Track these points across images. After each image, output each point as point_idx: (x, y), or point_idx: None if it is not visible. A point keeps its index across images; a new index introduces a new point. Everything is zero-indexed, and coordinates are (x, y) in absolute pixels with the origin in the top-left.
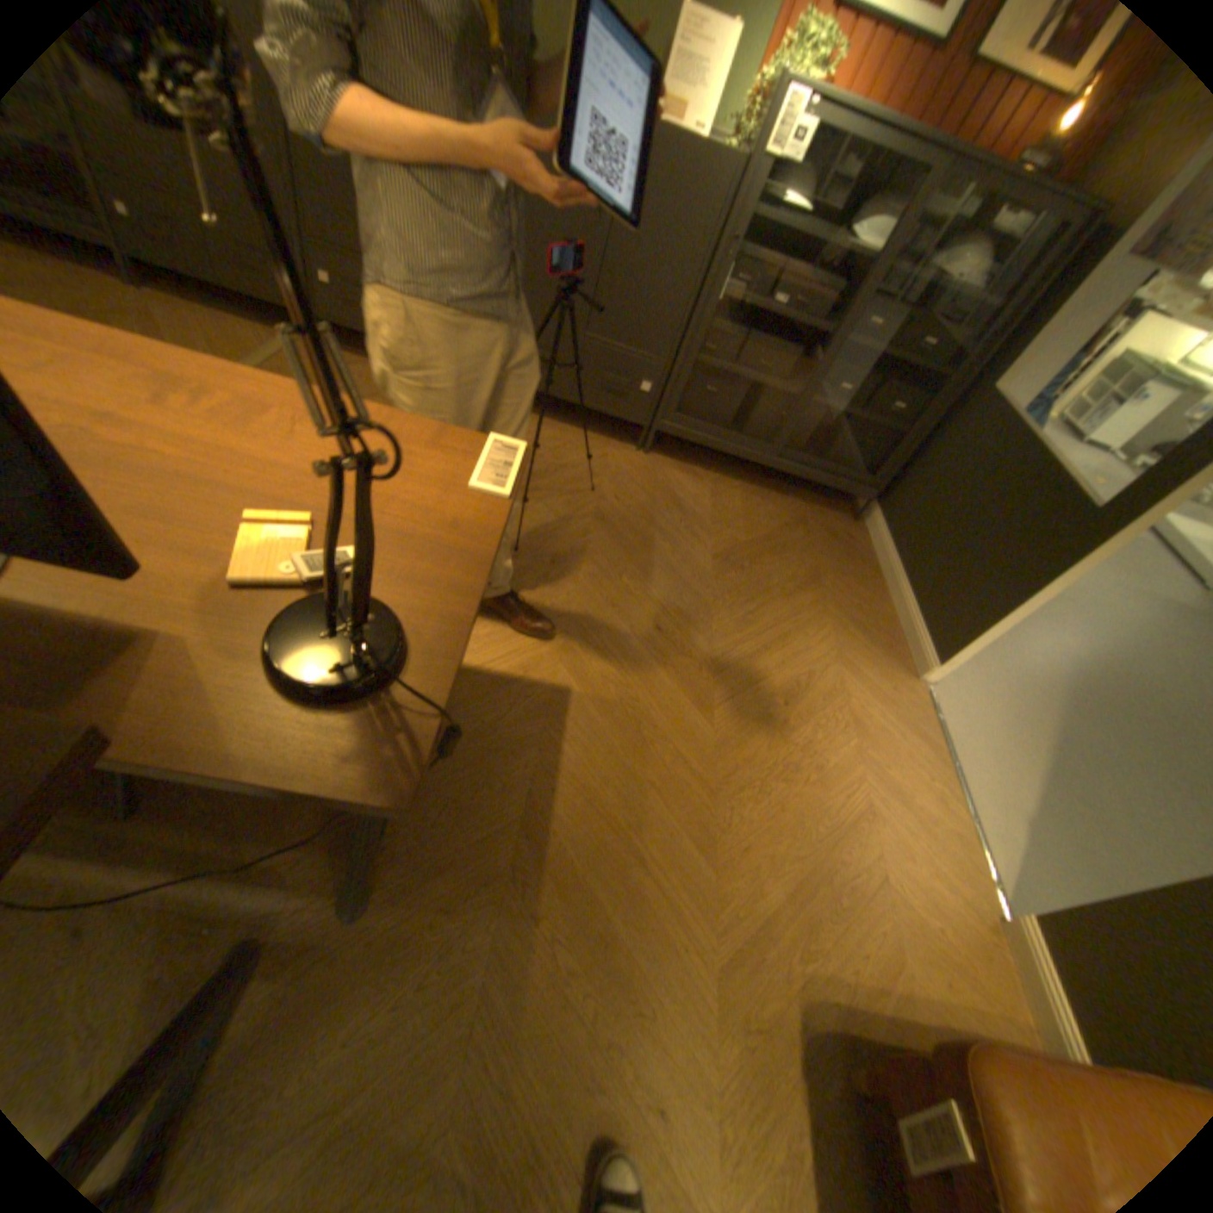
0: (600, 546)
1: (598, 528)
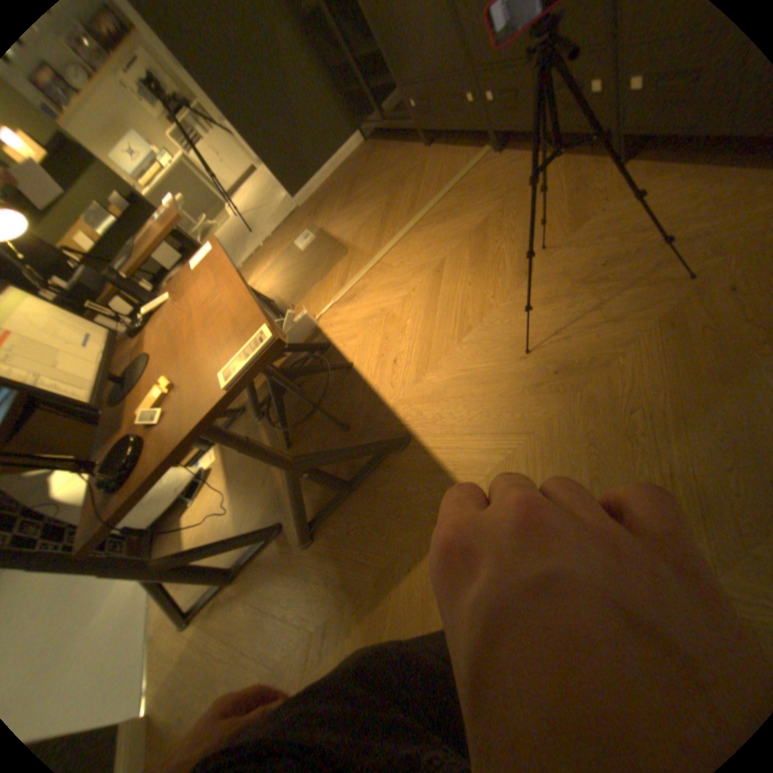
0: (639, 364)
1: (658, 336)
